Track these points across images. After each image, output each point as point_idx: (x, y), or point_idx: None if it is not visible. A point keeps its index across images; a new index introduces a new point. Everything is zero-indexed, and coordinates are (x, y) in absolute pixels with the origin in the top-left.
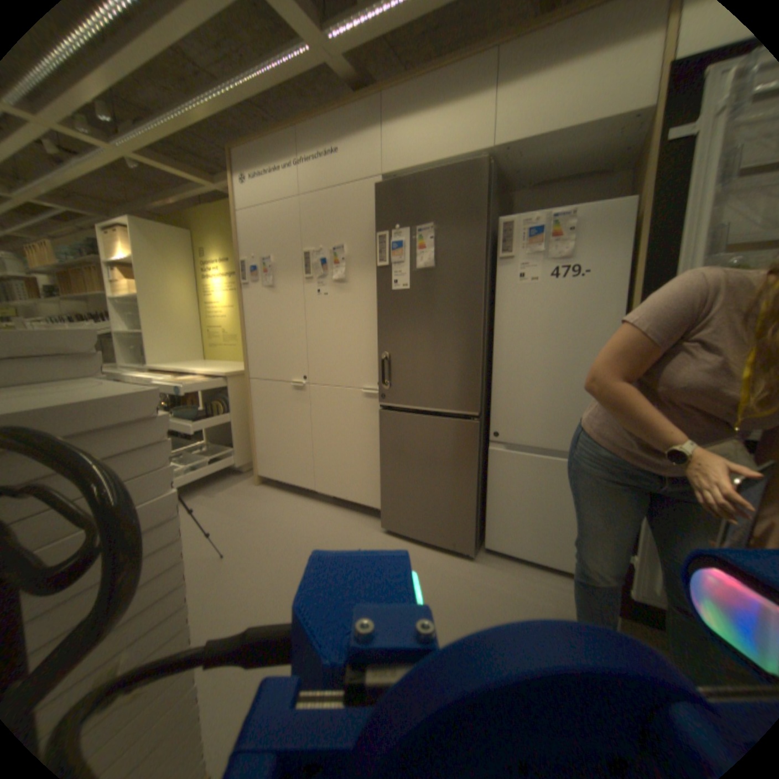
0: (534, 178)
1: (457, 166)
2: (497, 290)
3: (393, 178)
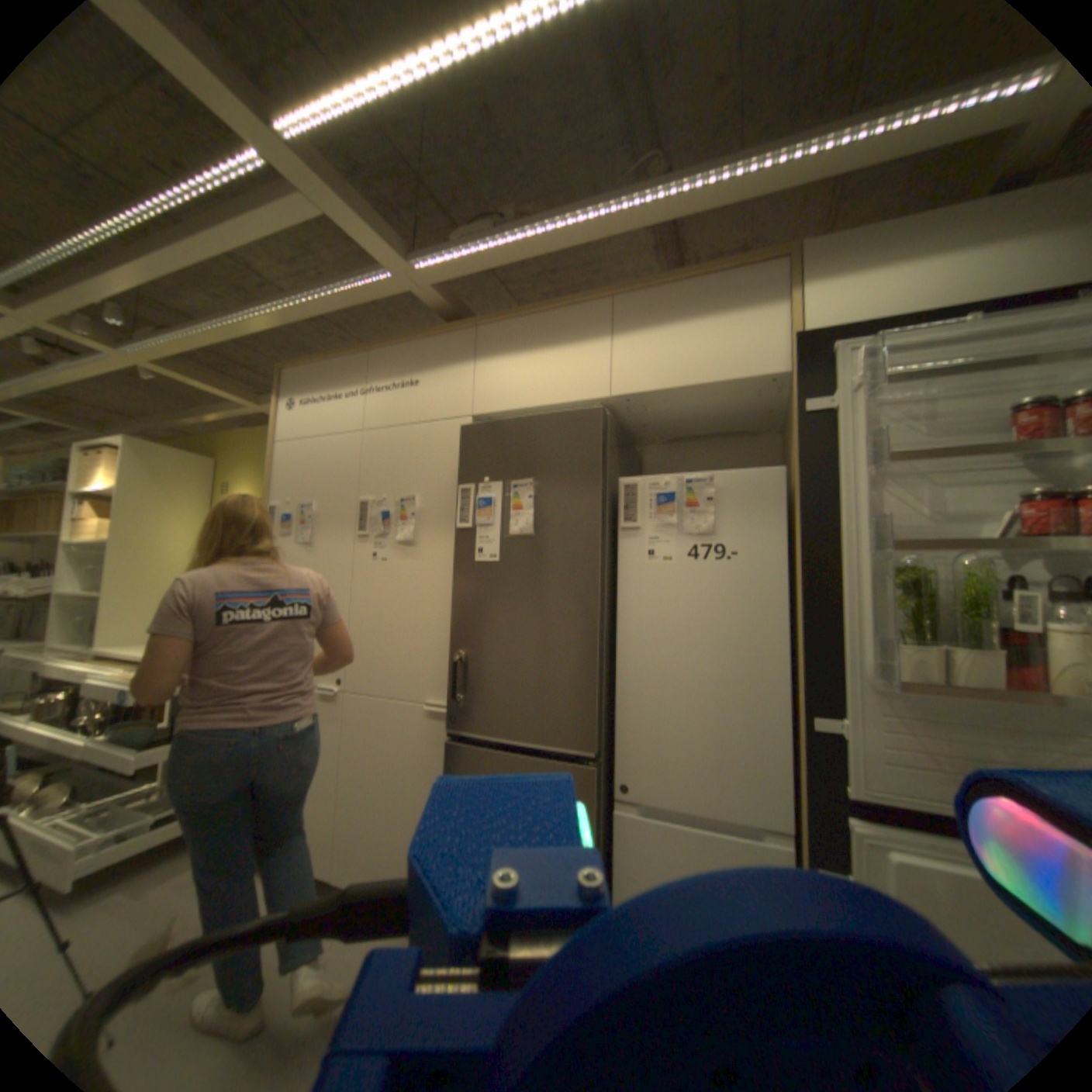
0: (665, 433)
1: (564, 415)
2: (620, 569)
3: (485, 421)
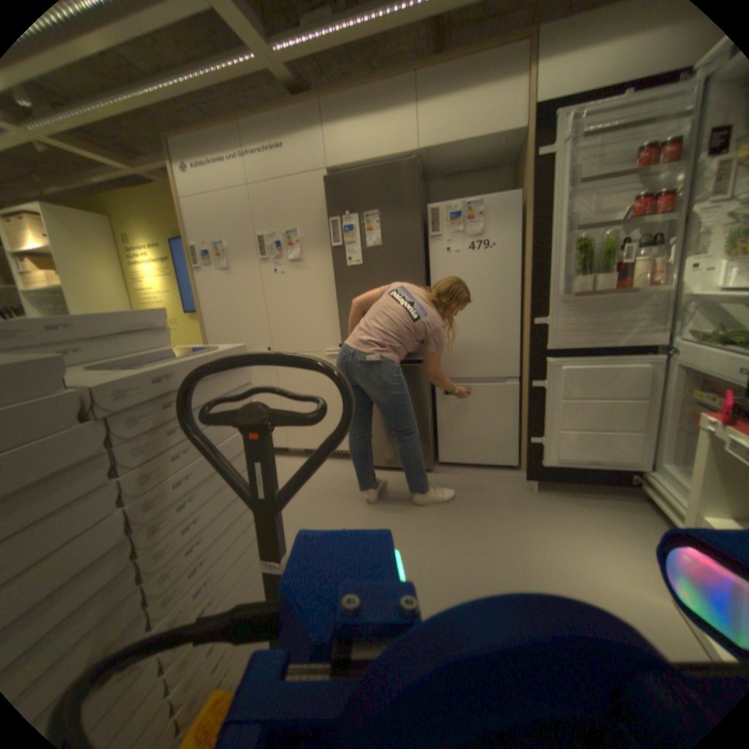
0: (444, 171)
1: (393, 165)
2: (429, 261)
3: (339, 172)
